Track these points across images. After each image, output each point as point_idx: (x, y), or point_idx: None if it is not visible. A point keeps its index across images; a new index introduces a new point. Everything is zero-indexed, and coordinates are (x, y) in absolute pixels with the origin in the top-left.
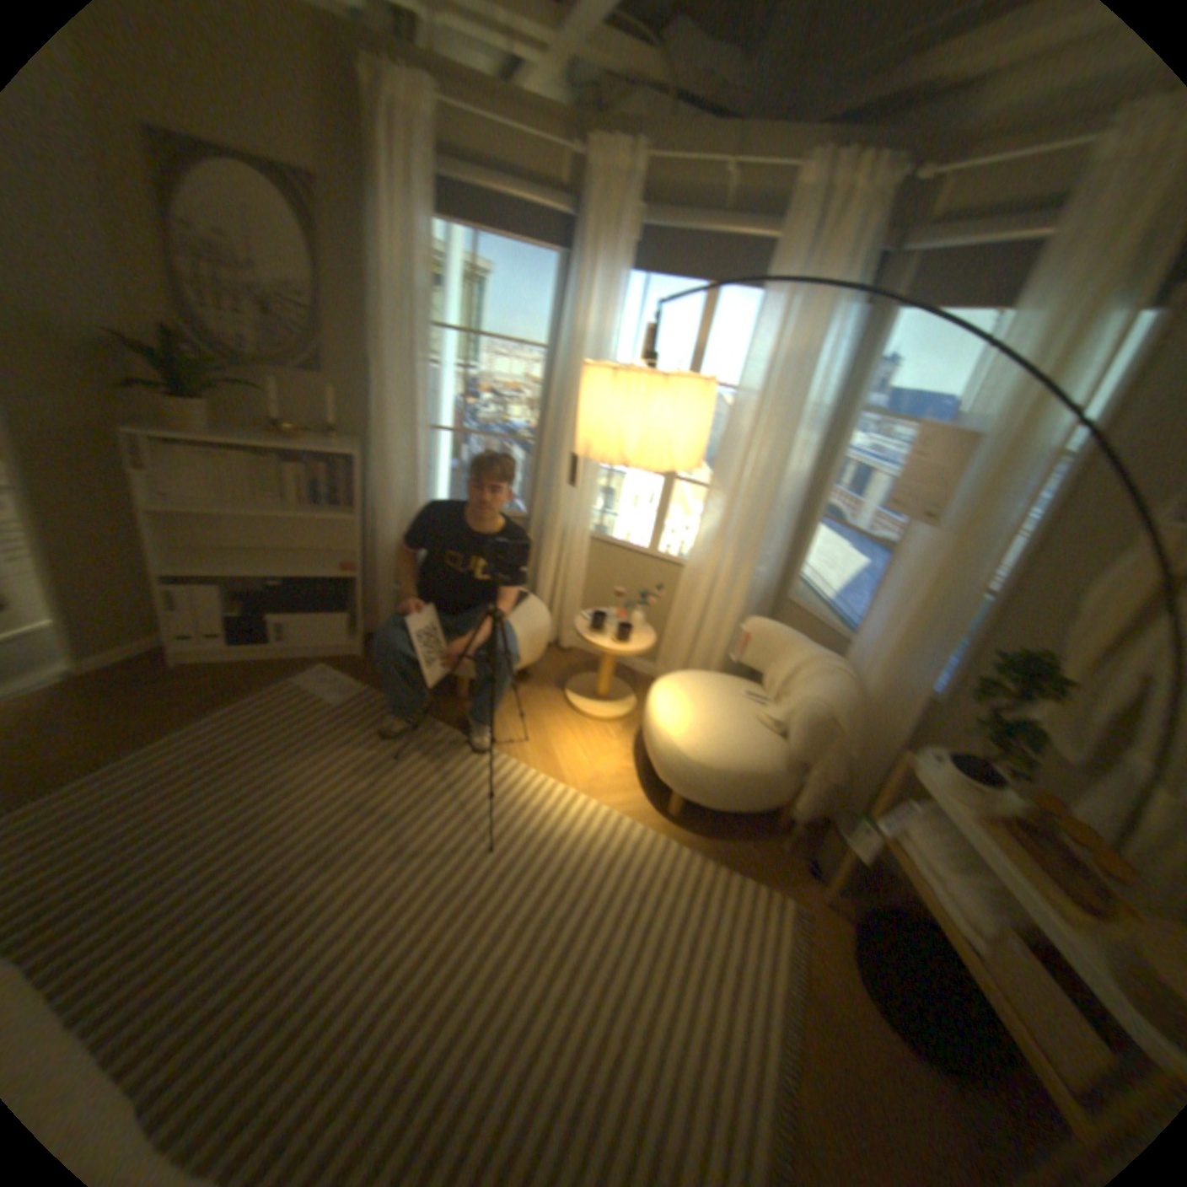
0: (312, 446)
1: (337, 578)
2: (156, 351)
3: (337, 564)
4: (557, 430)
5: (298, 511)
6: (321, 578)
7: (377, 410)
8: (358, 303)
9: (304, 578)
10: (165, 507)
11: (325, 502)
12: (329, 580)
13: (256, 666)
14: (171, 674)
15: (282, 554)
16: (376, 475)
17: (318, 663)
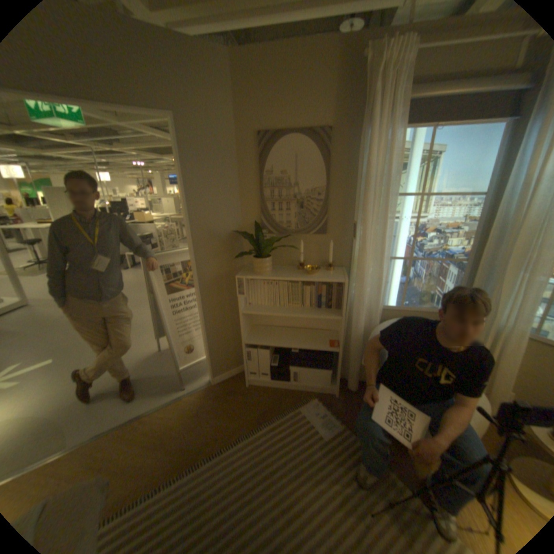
0: (323, 277)
1: (329, 349)
2: (255, 235)
3: (329, 341)
4: (502, 255)
5: (312, 313)
6: (320, 348)
7: (362, 253)
8: (353, 191)
9: (311, 347)
10: (253, 310)
11: (326, 306)
12: (324, 350)
13: (285, 393)
14: (248, 390)
15: (301, 331)
16: (356, 290)
17: (316, 398)
